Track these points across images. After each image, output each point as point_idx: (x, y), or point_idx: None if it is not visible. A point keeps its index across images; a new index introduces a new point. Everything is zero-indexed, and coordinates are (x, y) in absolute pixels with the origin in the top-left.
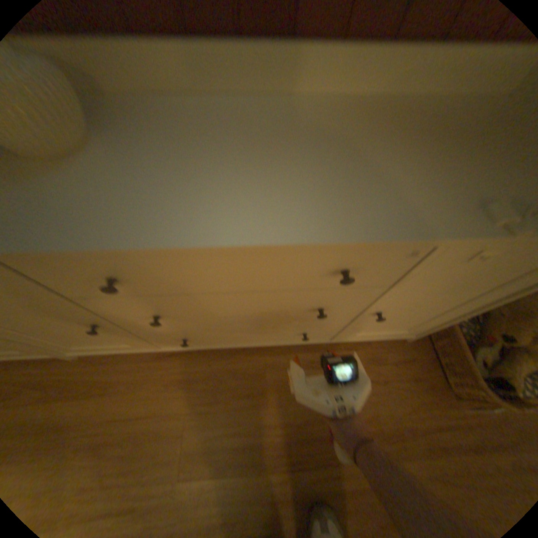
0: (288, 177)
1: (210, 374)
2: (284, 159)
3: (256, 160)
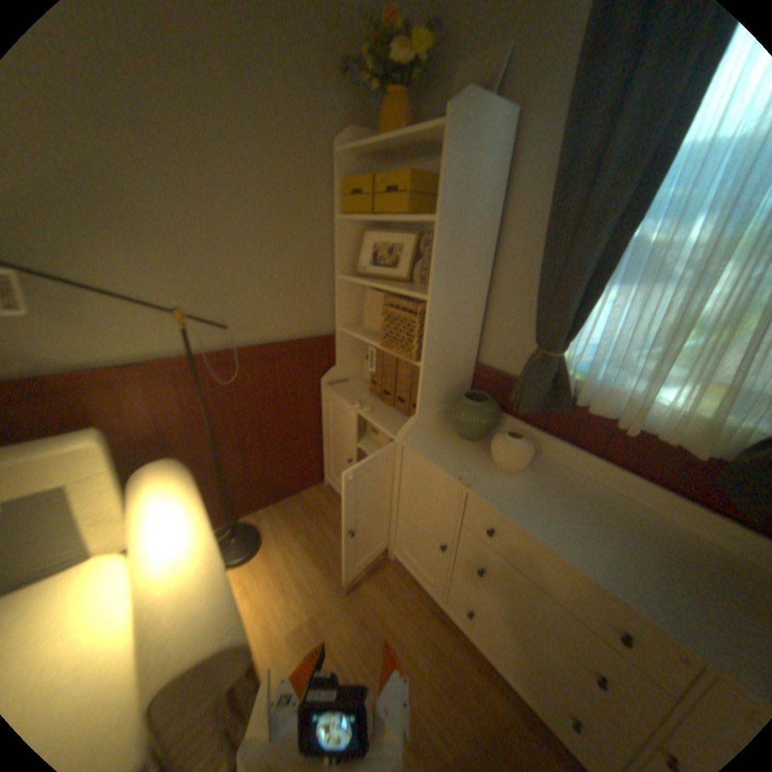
0: (616, 555)
1: (462, 673)
2: (622, 546)
3: (603, 535)
